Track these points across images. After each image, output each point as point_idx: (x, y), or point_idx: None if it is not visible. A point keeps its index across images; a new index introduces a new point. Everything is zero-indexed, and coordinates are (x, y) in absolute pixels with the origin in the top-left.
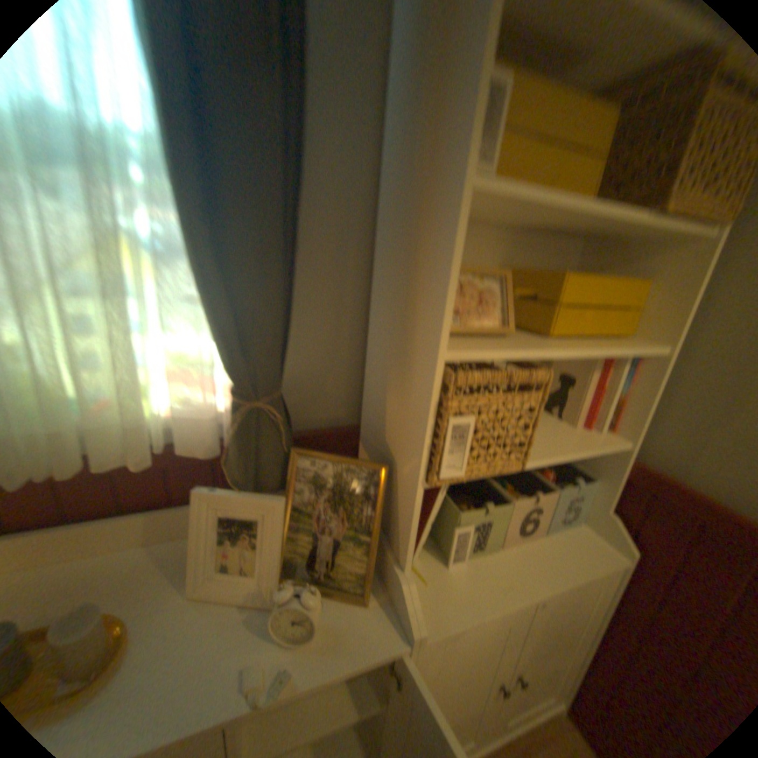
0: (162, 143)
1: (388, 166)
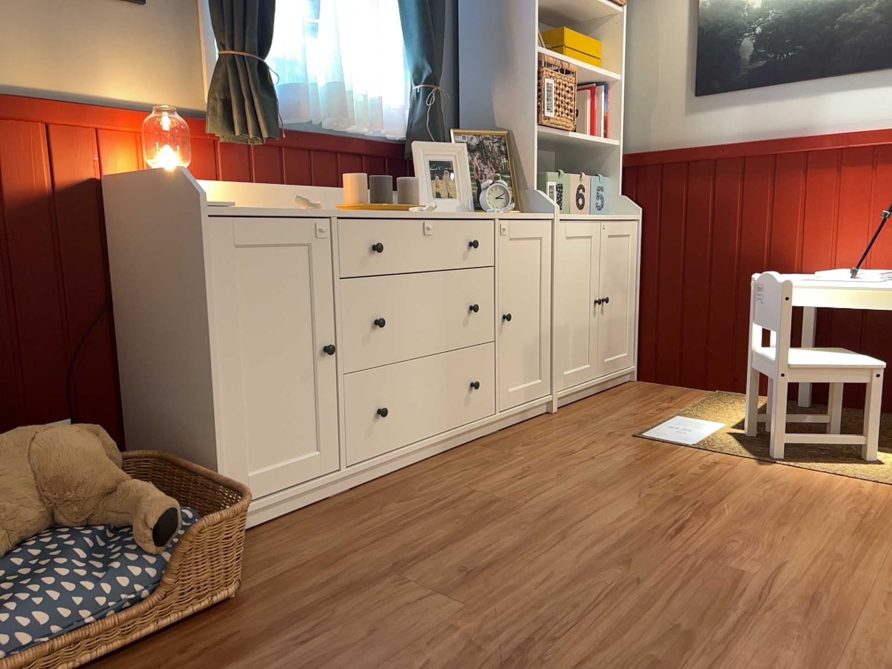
0: None
1: None
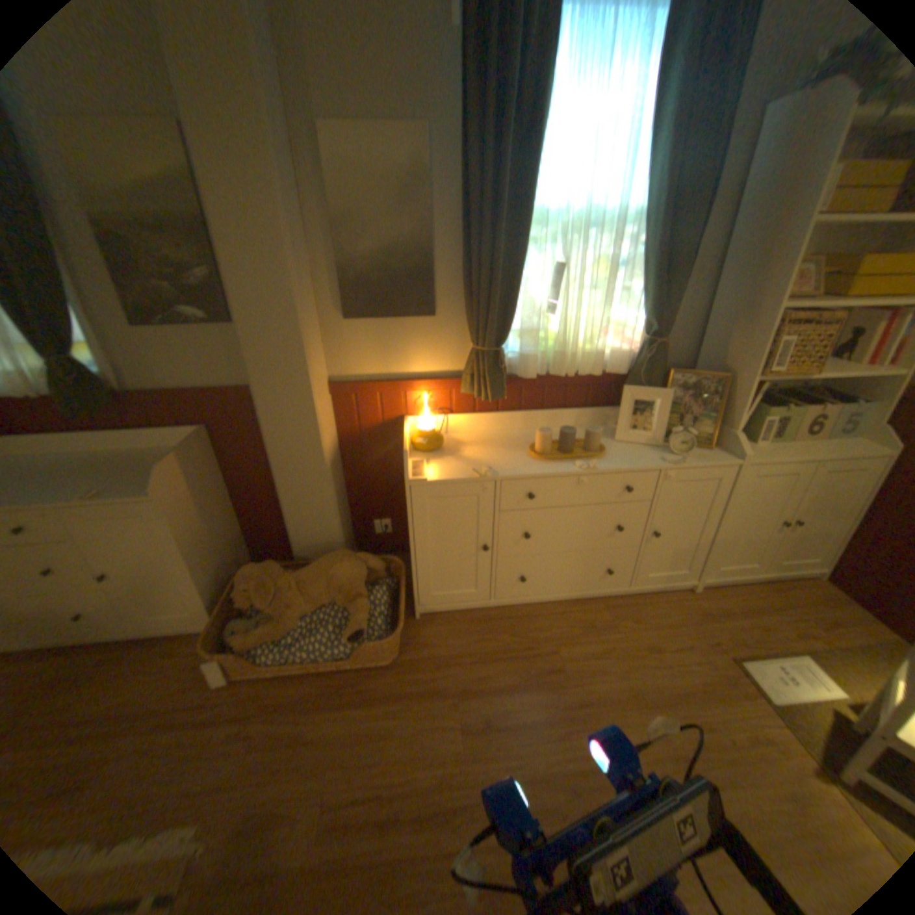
0: (652, 217)
1: (746, 204)
